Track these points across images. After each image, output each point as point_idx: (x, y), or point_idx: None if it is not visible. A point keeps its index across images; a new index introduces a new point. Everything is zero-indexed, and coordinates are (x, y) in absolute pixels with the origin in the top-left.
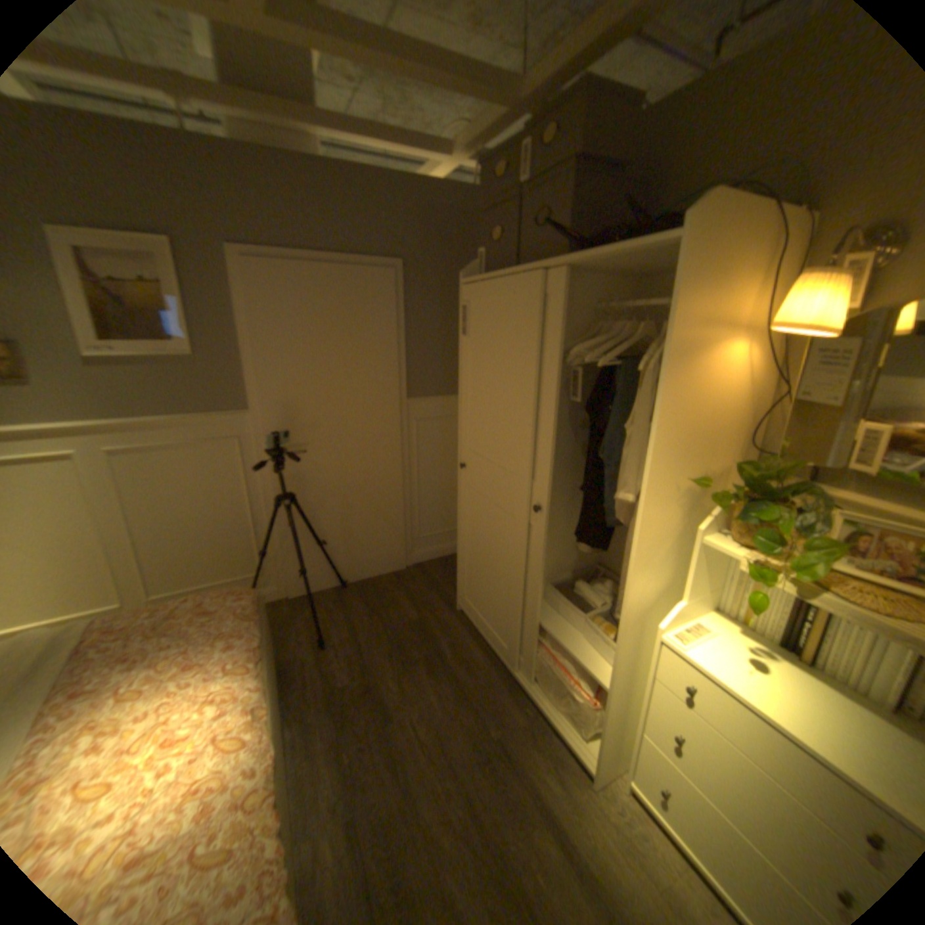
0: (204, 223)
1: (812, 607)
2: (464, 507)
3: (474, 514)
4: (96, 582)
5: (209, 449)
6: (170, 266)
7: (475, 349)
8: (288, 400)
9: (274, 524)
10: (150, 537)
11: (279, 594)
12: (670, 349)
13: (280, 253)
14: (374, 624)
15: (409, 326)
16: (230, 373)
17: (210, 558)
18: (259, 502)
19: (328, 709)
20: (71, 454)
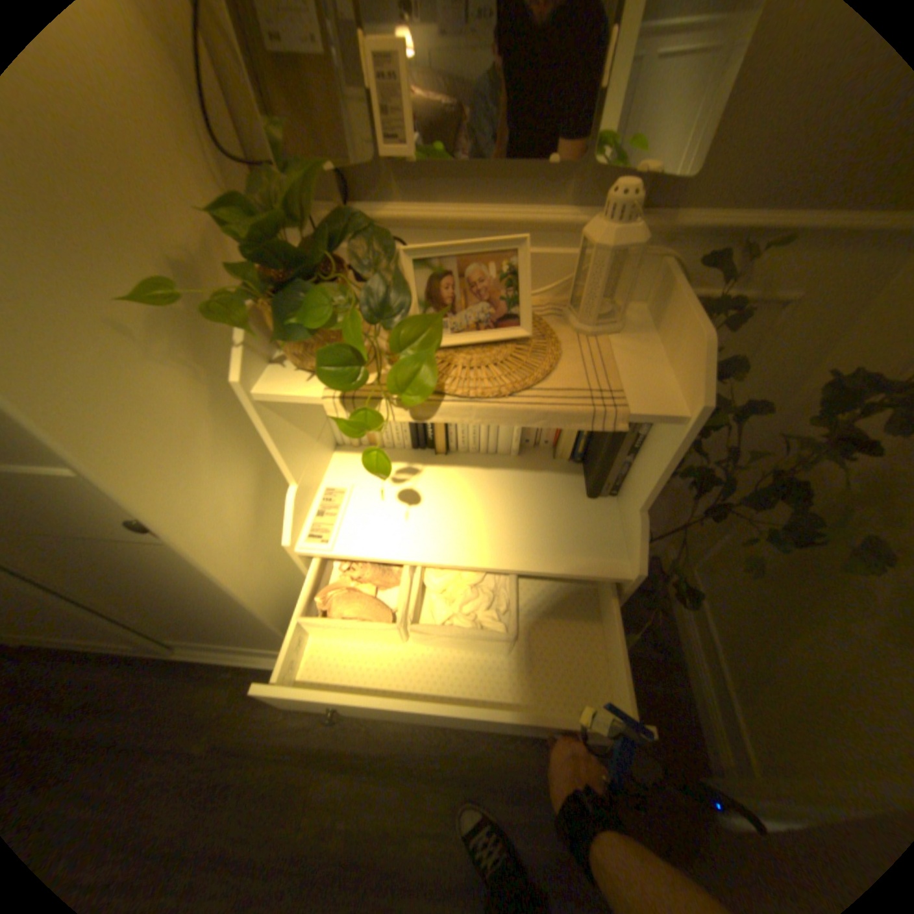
0: None
1: None
2: None
3: None
4: None
5: None
6: None
7: None
8: None
9: None
10: None
11: None
12: None
13: None
14: None
15: None
16: None
17: None
18: None
19: None
20: None
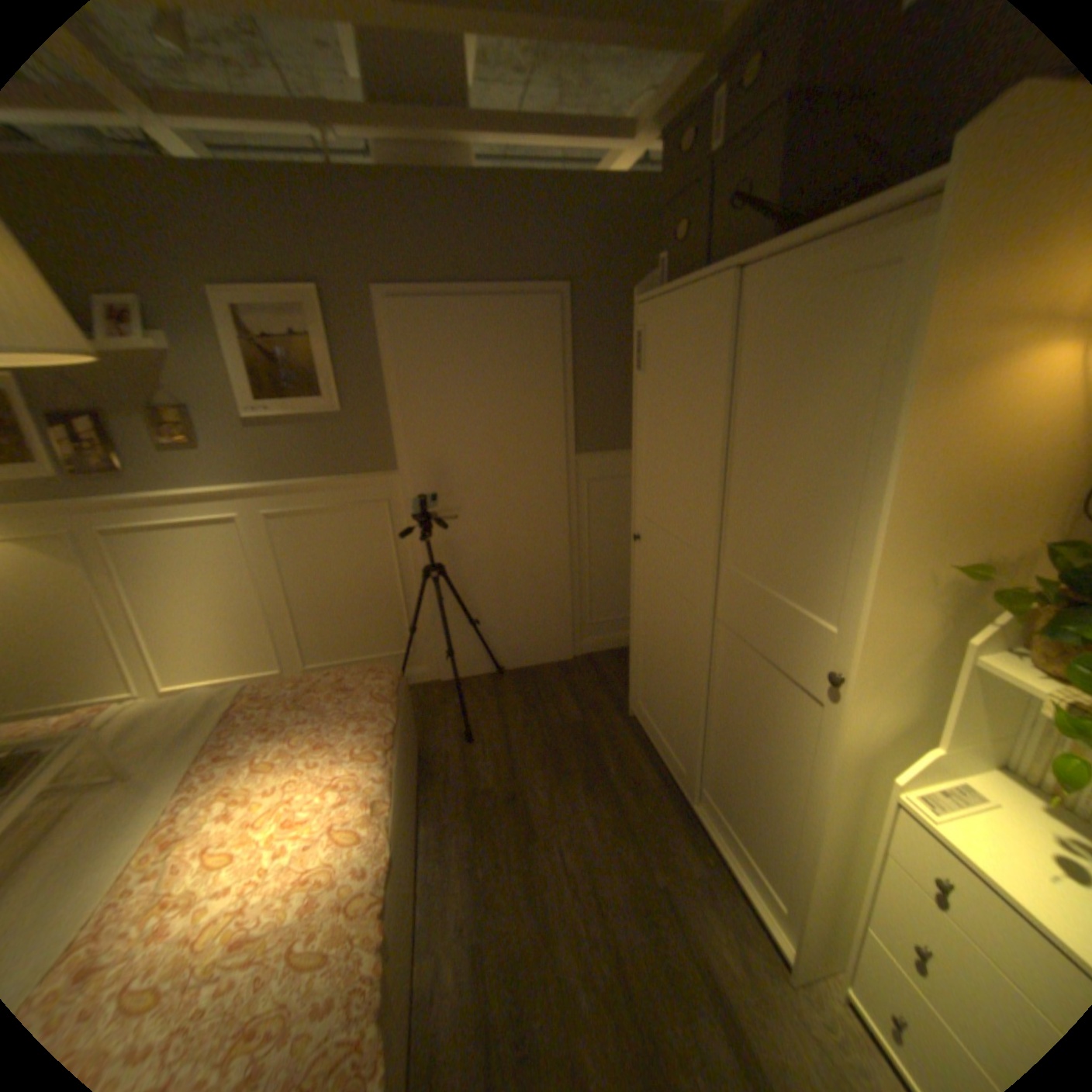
0: (350, 265)
1: None
2: (638, 590)
3: (649, 599)
4: (258, 646)
5: (359, 514)
6: (317, 316)
7: (651, 387)
8: (438, 458)
9: (425, 597)
10: (305, 604)
11: (431, 675)
12: (921, 363)
13: (428, 289)
14: (530, 721)
15: (578, 364)
16: (378, 430)
17: (362, 630)
18: (410, 572)
19: (469, 812)
20: (234, 518)
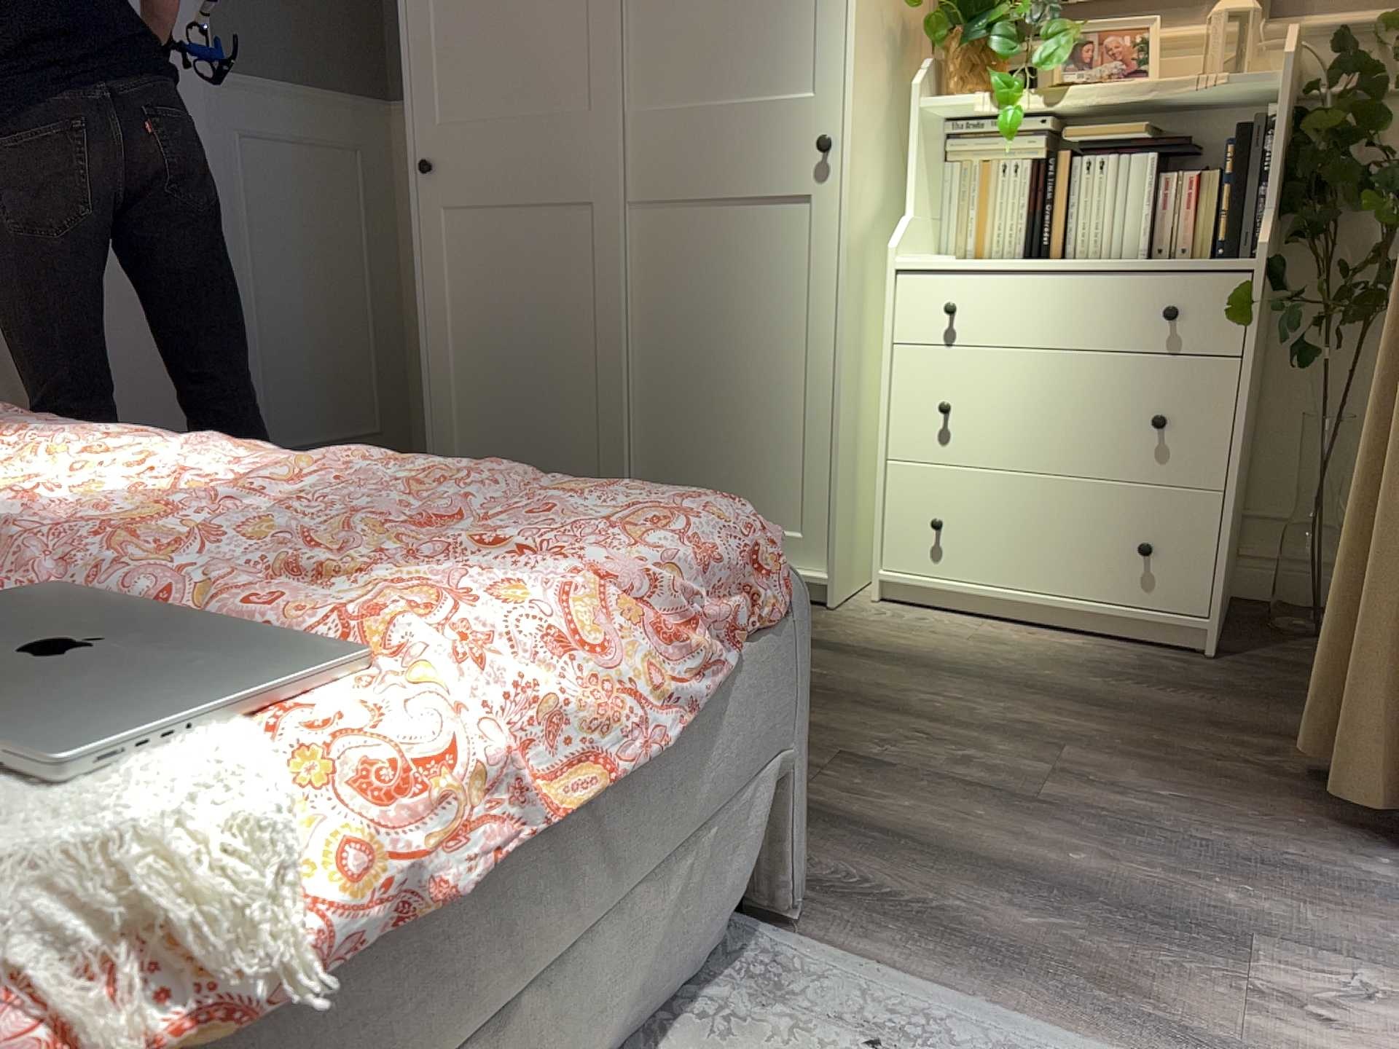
0: None
1: (1048, 176)
2: (440, 266)
3: (472, 266)
4: None
5: None
6: None
7: None
8: None
9: None
10: None
11: None
12: None
13: None
14: None
15: None
16: None
17: None
18: None
19: None
20: None
